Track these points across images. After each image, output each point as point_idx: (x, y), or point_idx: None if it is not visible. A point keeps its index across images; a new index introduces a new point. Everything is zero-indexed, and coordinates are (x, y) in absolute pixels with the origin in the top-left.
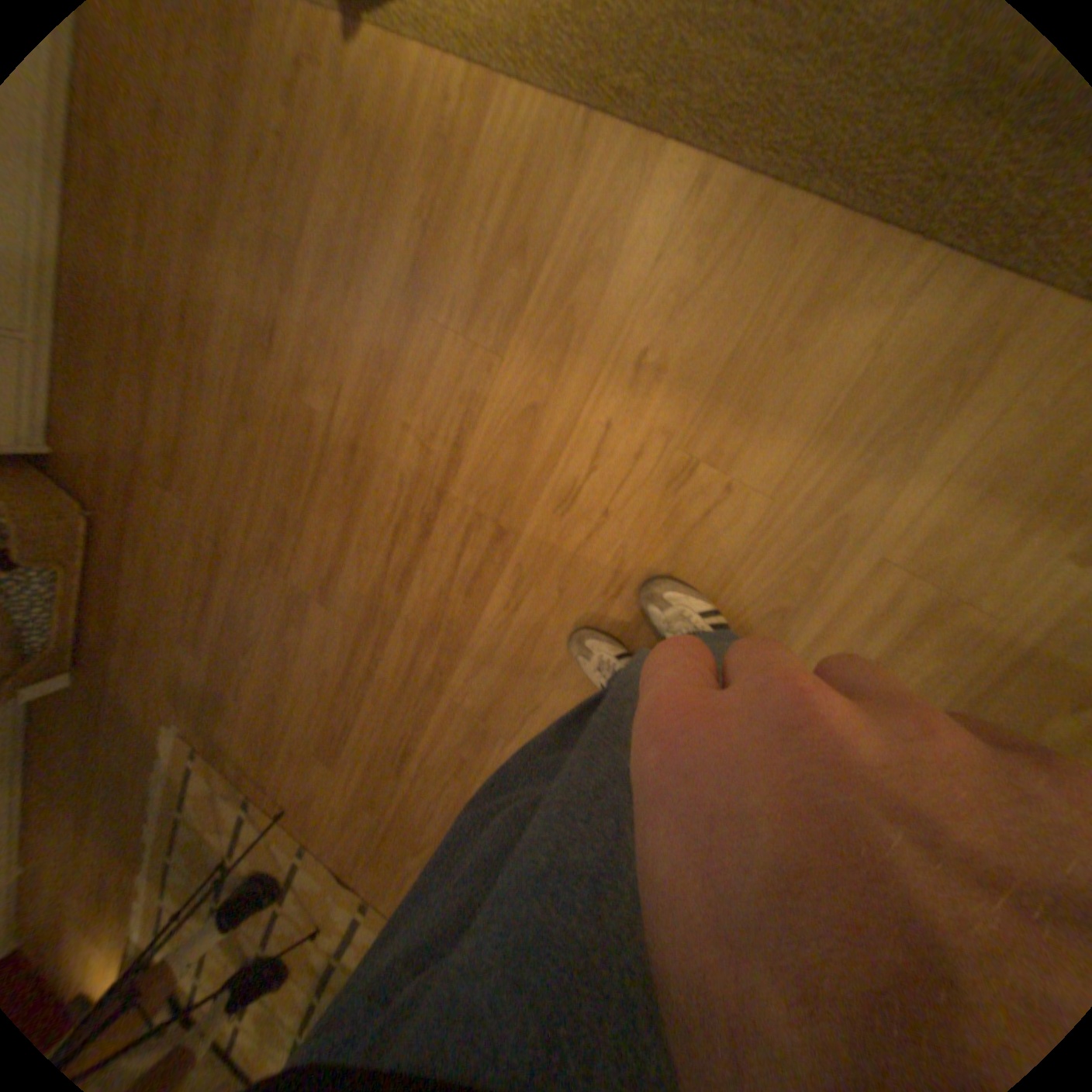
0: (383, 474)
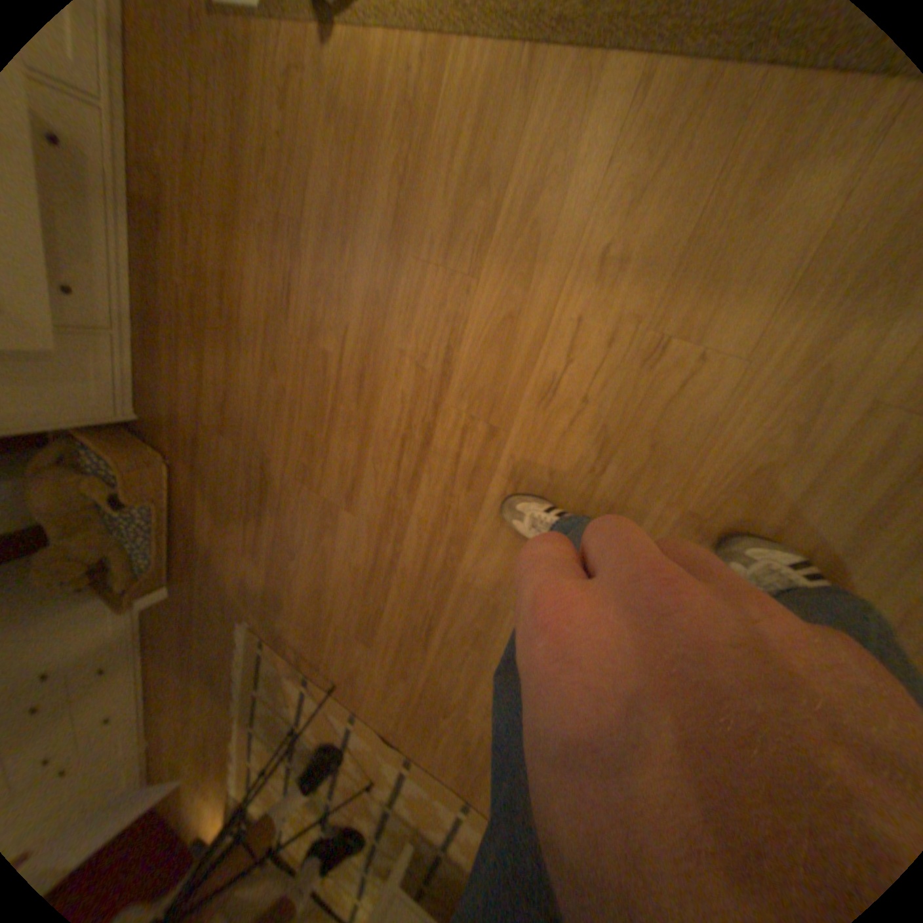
0: (389, 396)
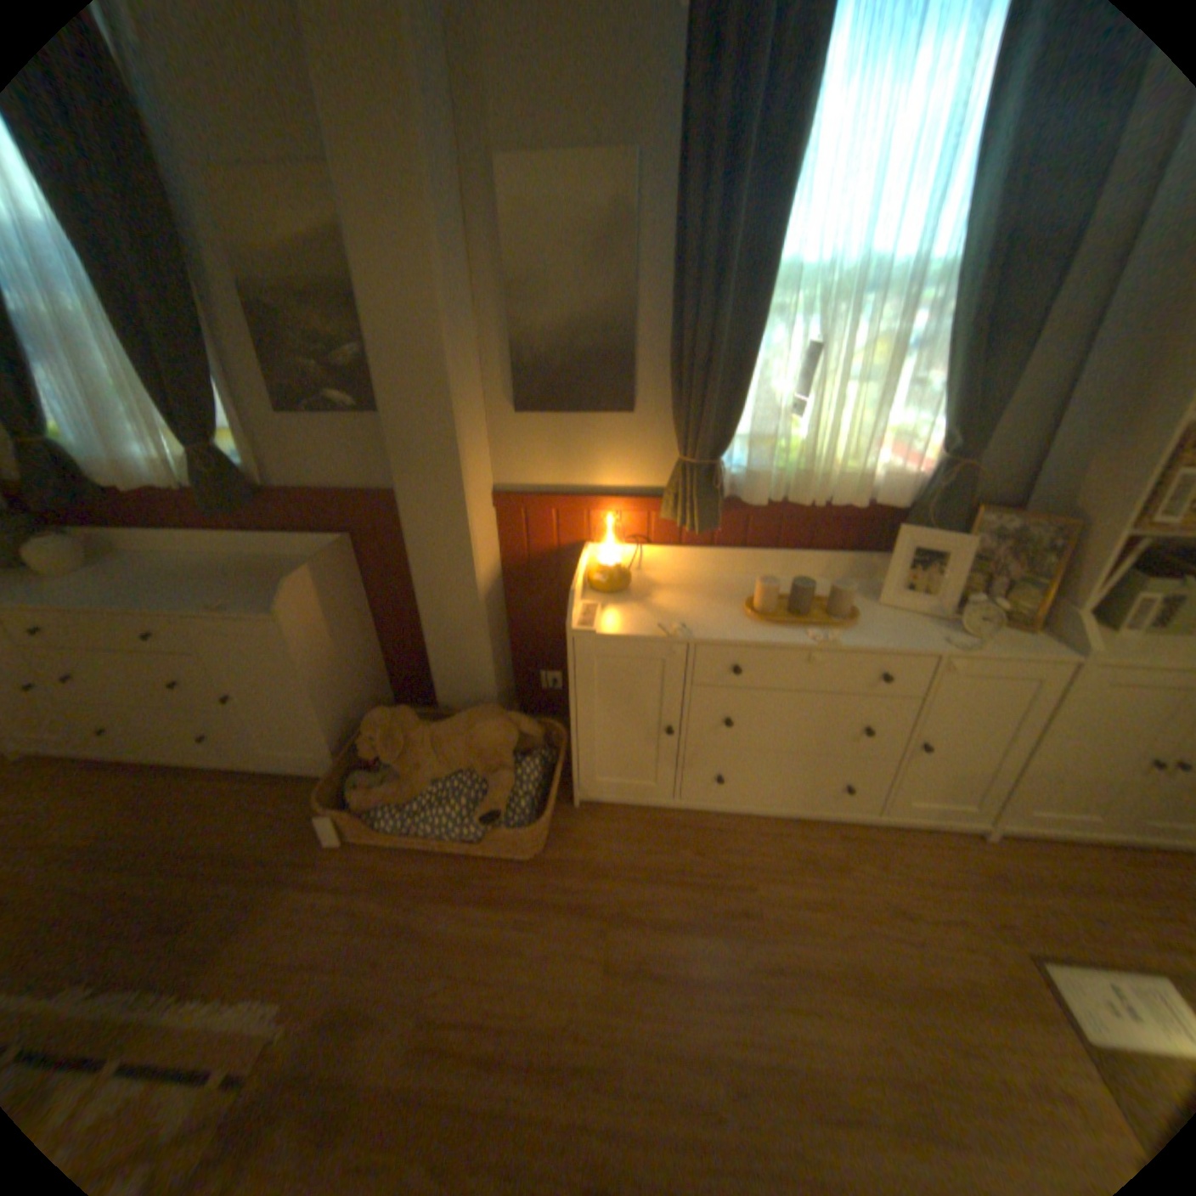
0: None
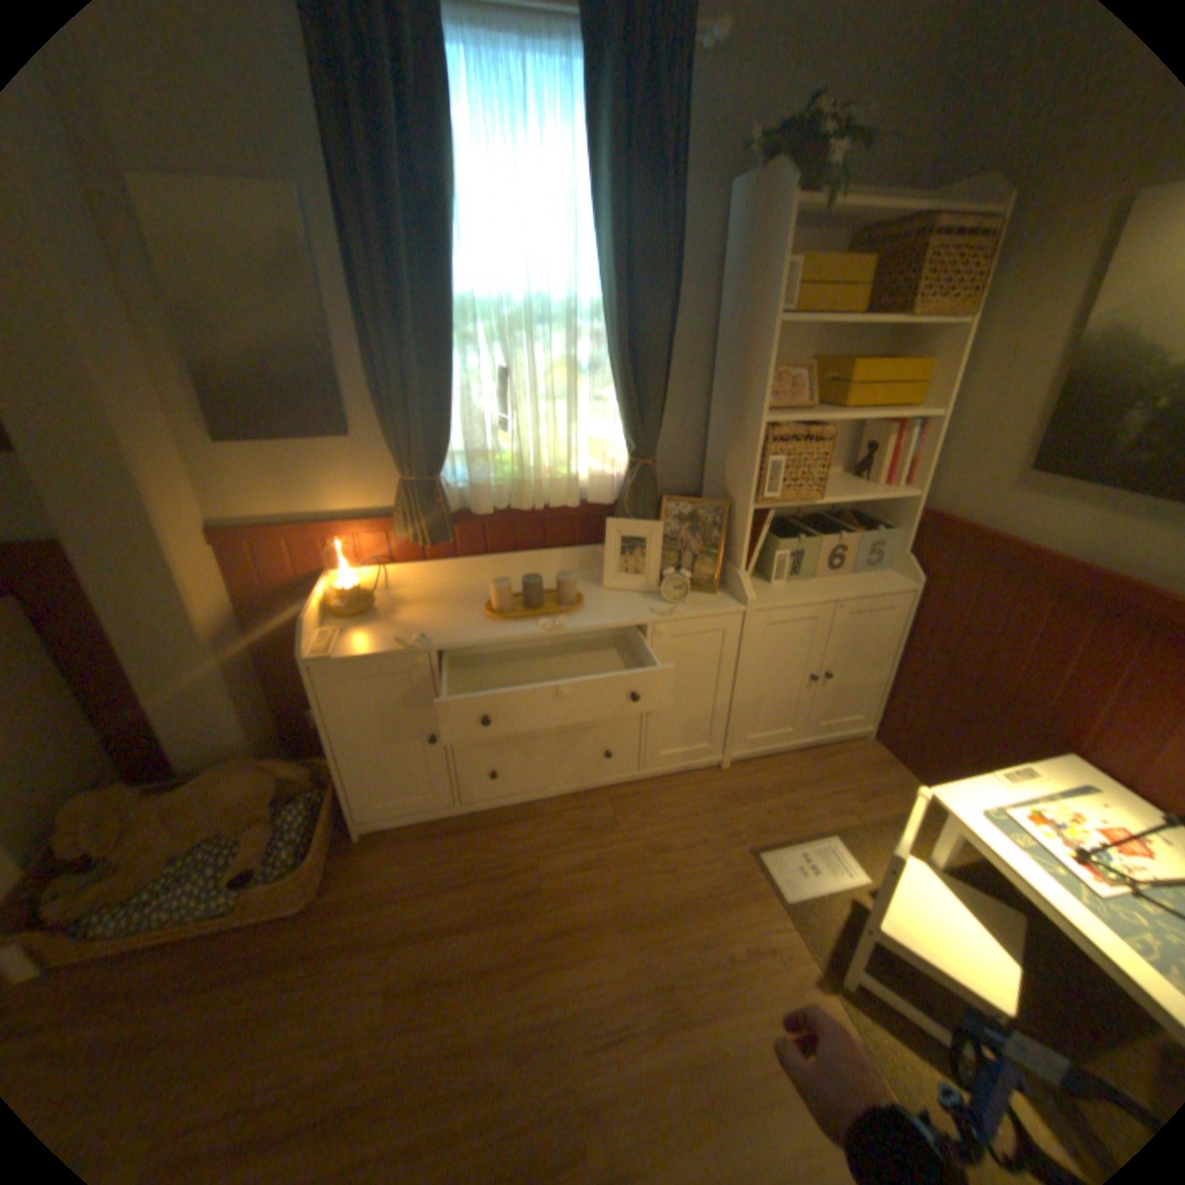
0: None
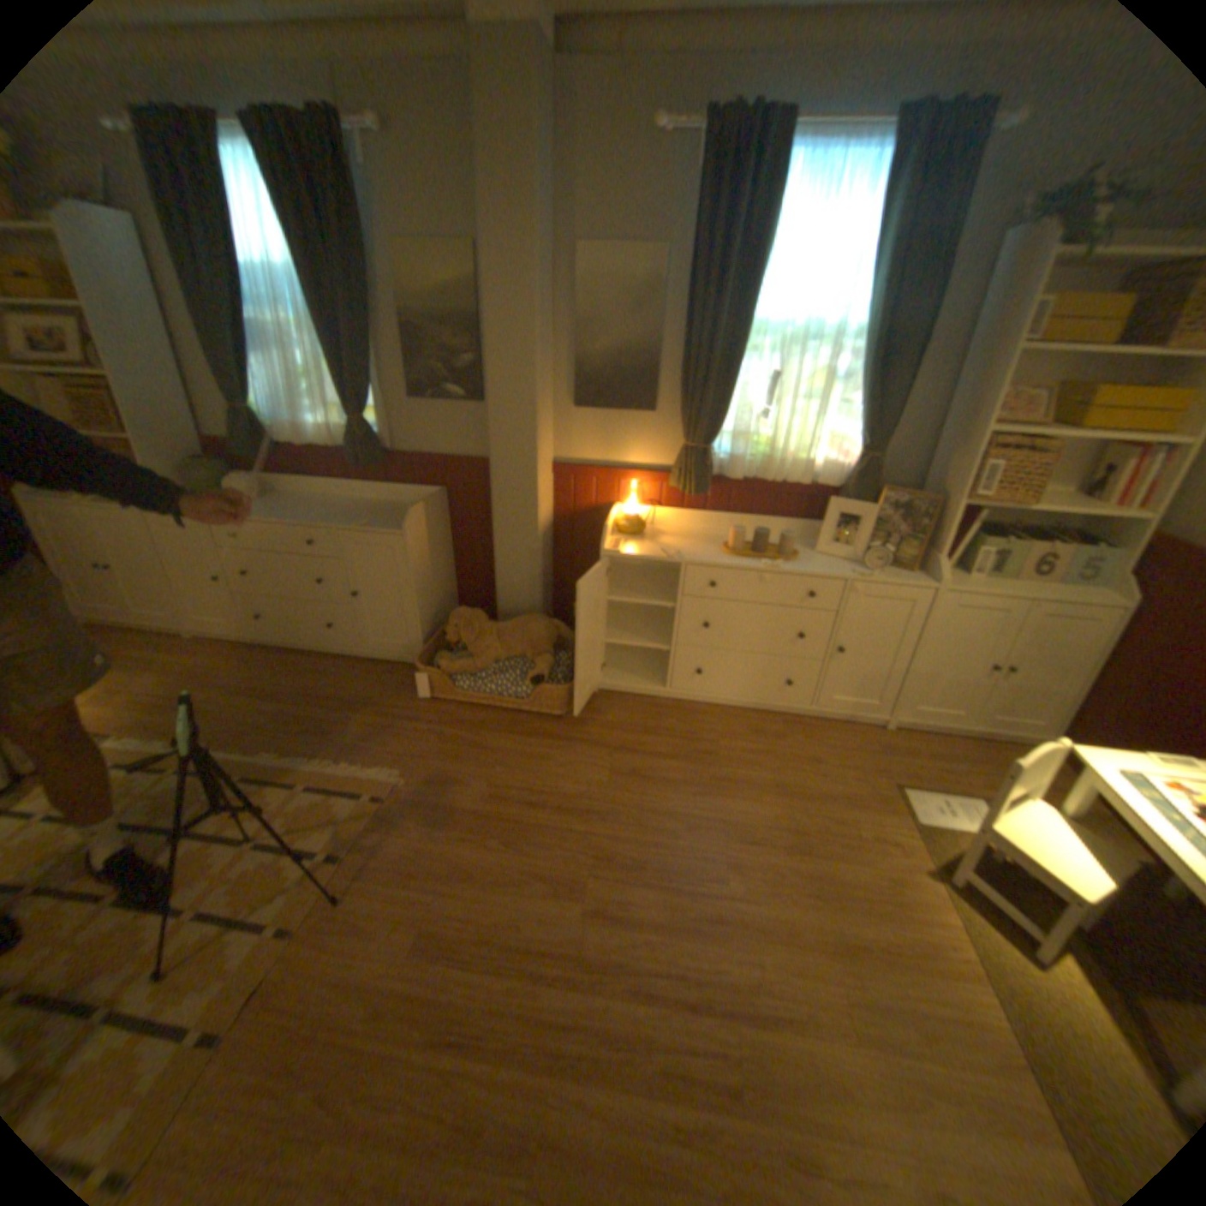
0: (718, 963)
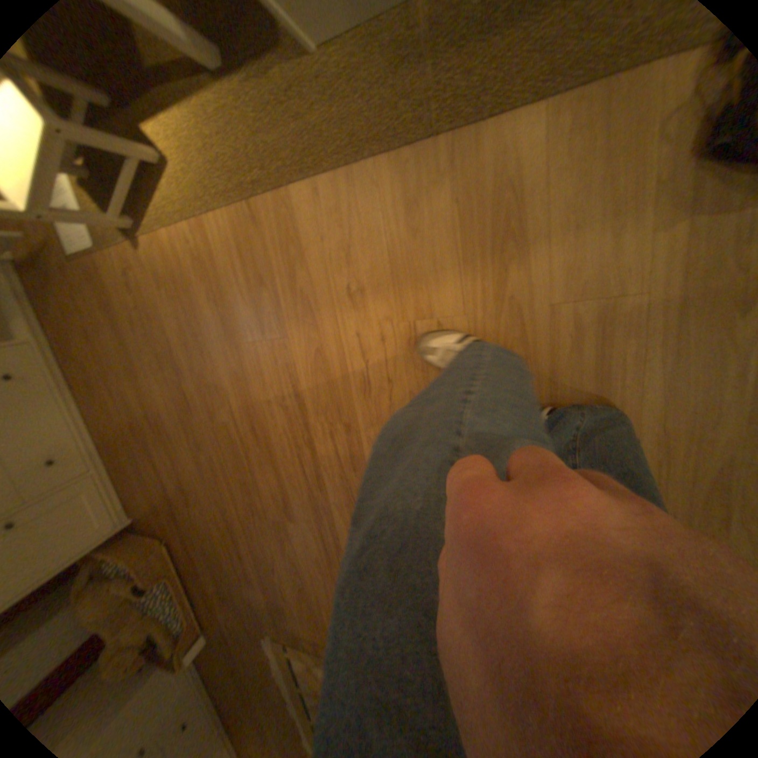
0: (274, 432)
